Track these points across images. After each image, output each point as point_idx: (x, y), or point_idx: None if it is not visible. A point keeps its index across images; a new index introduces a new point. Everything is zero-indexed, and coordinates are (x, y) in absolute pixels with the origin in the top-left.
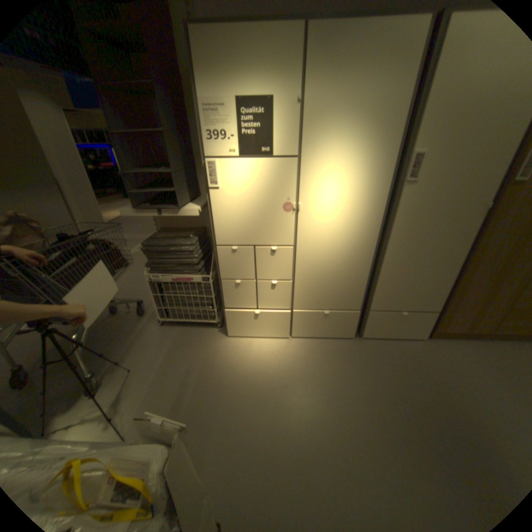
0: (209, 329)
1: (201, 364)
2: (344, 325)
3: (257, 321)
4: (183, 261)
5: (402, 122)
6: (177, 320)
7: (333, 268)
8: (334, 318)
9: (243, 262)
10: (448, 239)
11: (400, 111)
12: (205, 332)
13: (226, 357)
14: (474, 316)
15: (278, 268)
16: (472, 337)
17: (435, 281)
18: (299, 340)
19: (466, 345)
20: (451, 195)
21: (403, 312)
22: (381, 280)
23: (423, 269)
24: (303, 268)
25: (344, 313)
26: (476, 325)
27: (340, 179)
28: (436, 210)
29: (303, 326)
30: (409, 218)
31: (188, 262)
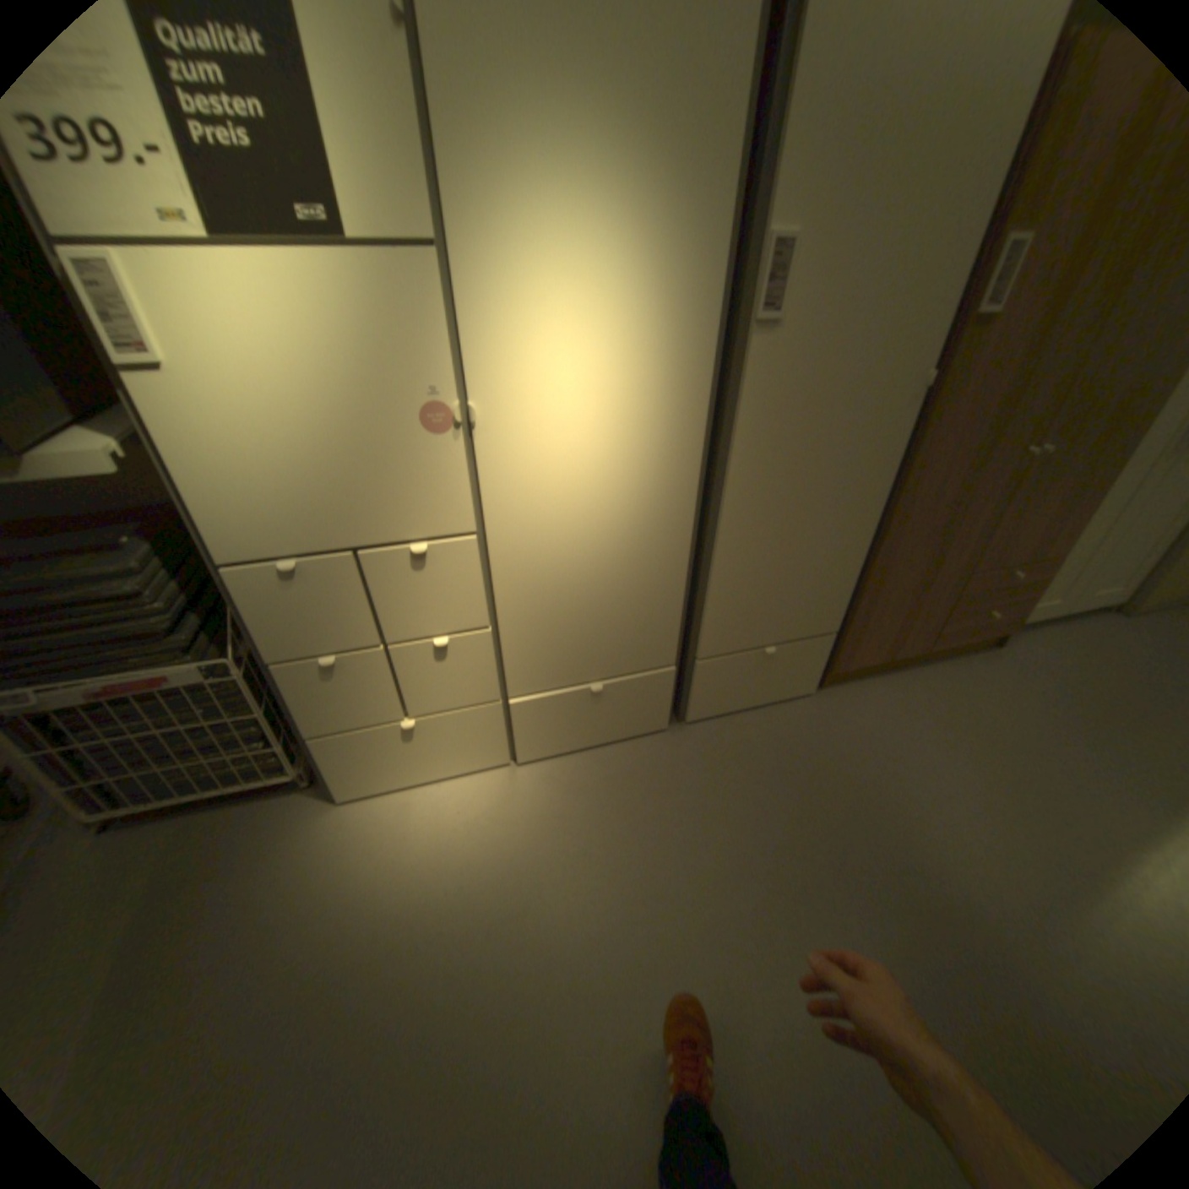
0: (272, 801)
1: (258, 924)
2: (641, 706)
3: (414, 749)
4: (112, 631)
5: (734, 137)
6: (151, 803)
7: (597, 577)
8: (614, 696)
9: (327, 603)
10: (849, 467)
11: (726, 100)
12: (262, 814)
13: (338, 877)
14: (896, 627)
15: (444, 601)
16: (891, 666)
17: (825, 568)
18: (538, 767)
19: (883, 686)
20: (855, 356)
21: (765, 648)
22: (714, 586)
23: (802, 546)
24: (515, 590)
25: (638, 680)
26: (899, 644)
27: (581, 322)
28: (824, 399)
29: (540, 733)
30: (766, 424)
31: (131, 632)
